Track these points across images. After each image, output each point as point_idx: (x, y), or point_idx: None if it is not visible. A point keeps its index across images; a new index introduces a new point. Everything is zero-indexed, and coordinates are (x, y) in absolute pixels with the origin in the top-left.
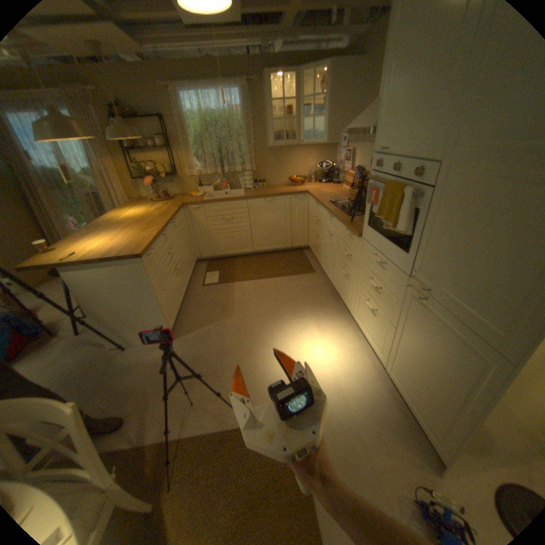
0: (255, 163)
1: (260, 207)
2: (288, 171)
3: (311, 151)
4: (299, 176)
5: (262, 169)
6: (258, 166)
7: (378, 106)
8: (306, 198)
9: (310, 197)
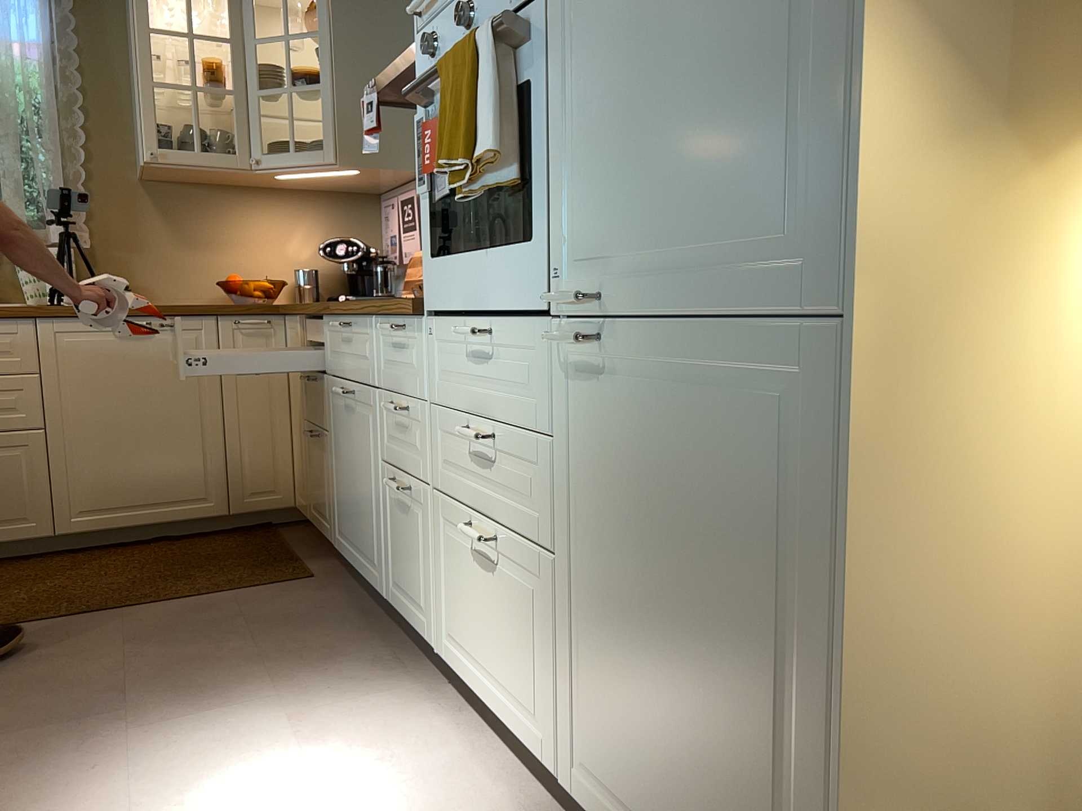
0: (93, 226)
1: (96, 349)
2: (221, 263)
3: (299, 210)
4: (262, 282)
5: (120, 250)
6: (108, 238)
7: None
8: (281, 330)
9: (290, 320)
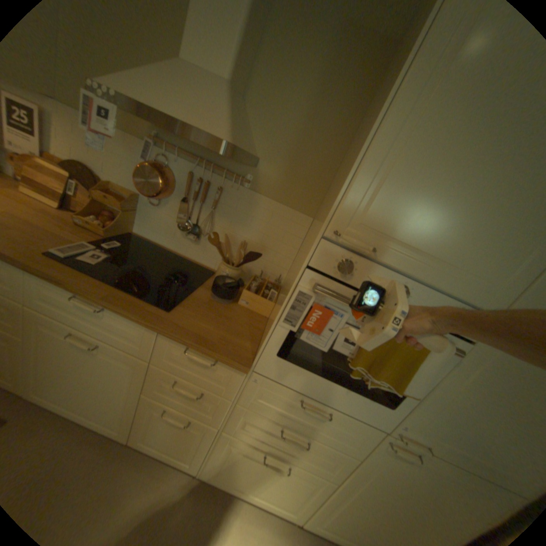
0: None
1: None
2: None
3: None
4: None
5: None
6: None
7: (205, 87)
8: None
9: None
